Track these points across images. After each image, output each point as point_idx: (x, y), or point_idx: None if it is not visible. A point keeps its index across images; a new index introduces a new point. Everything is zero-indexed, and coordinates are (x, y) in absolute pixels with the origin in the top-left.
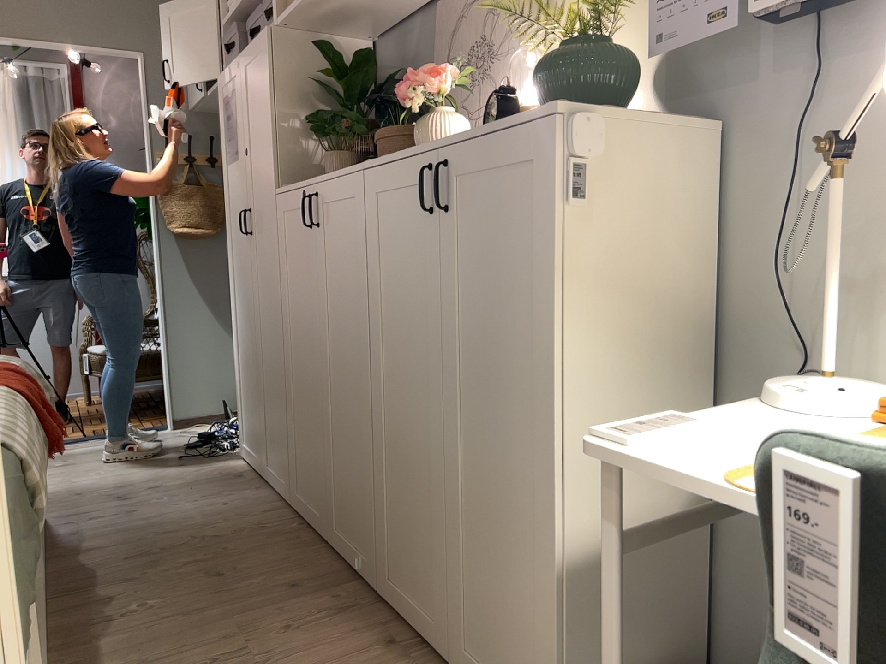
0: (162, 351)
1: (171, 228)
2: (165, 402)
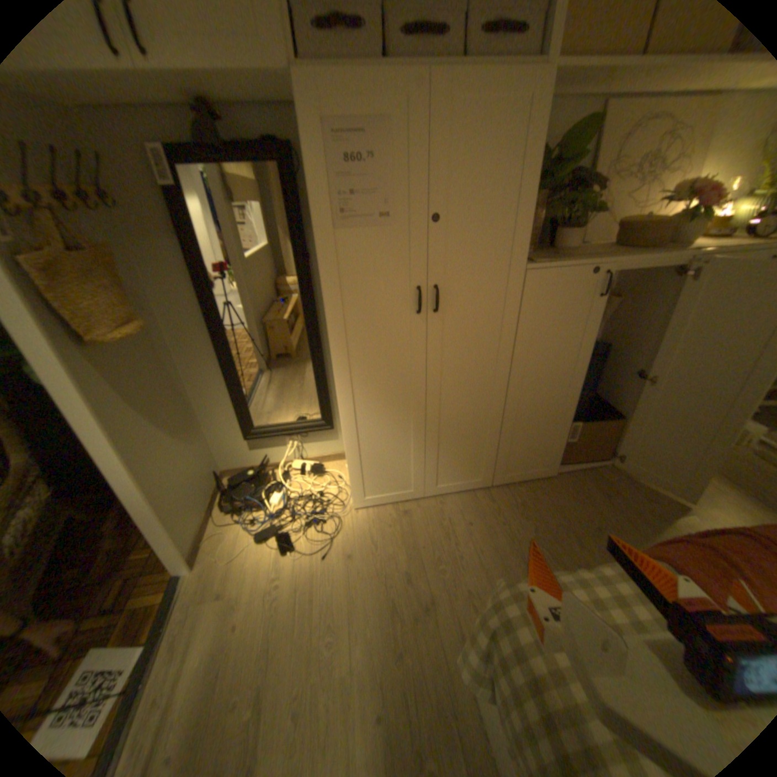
0: (133, 513)
1: (98, 337)
2: (163, 557)
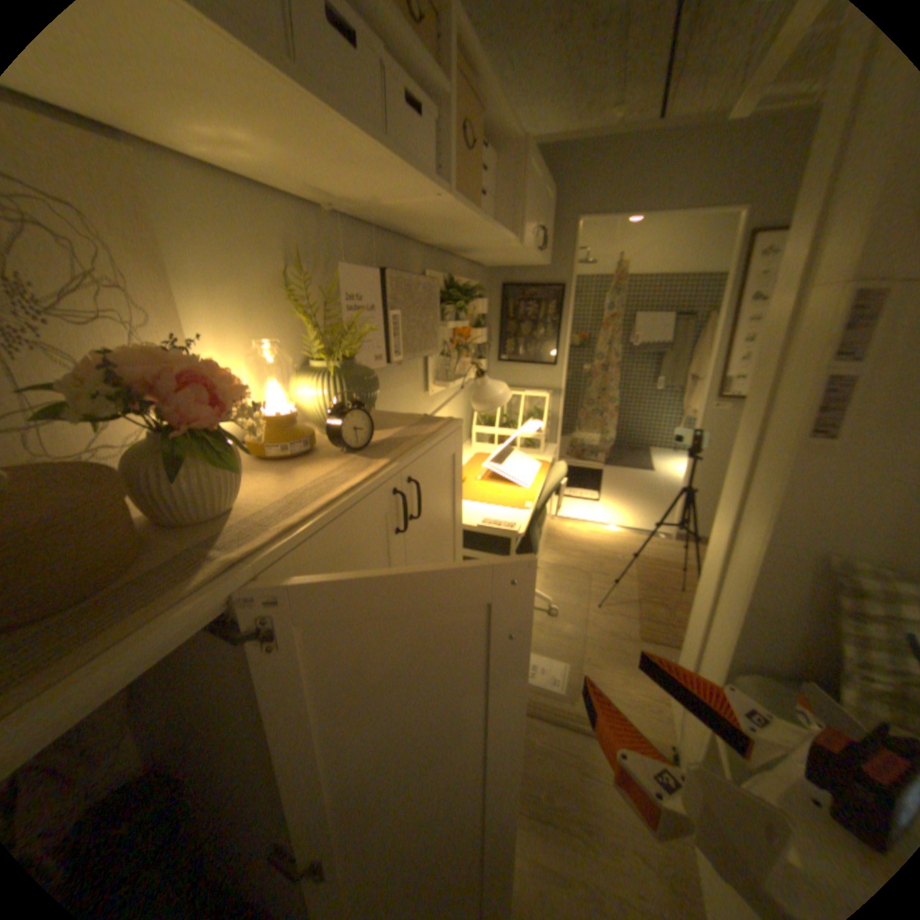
0: None
1: None
2: None
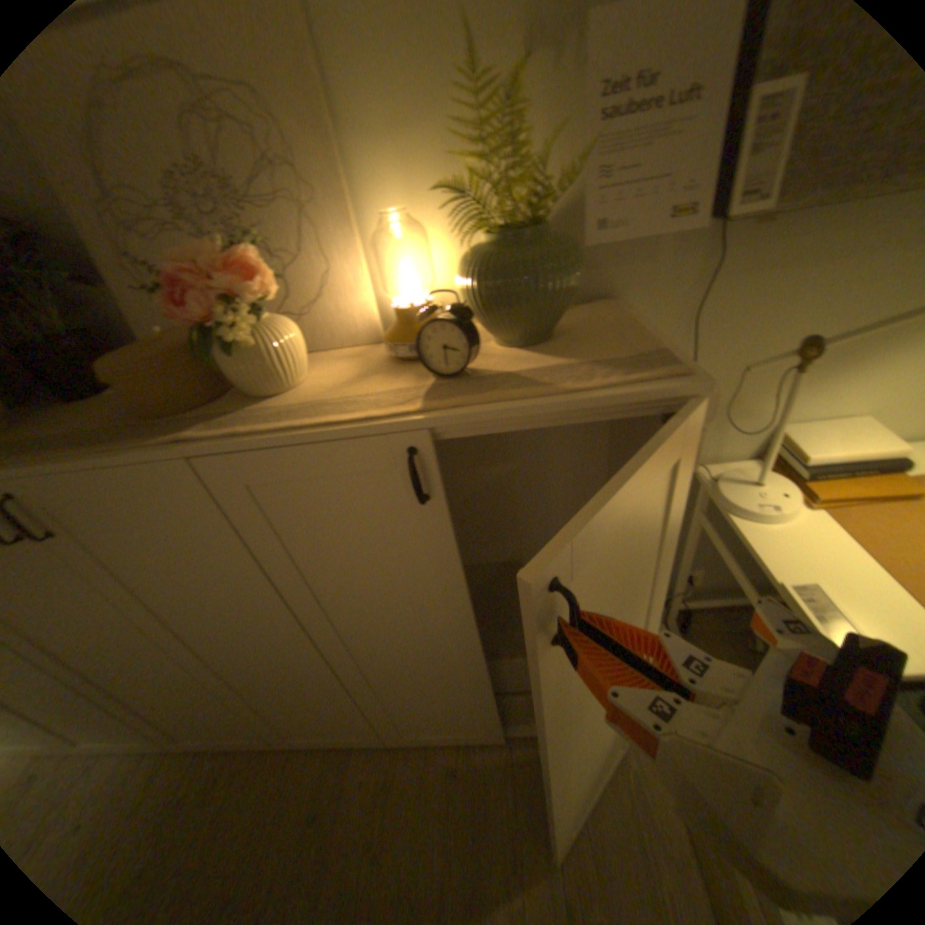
0: None
1: None
2: None
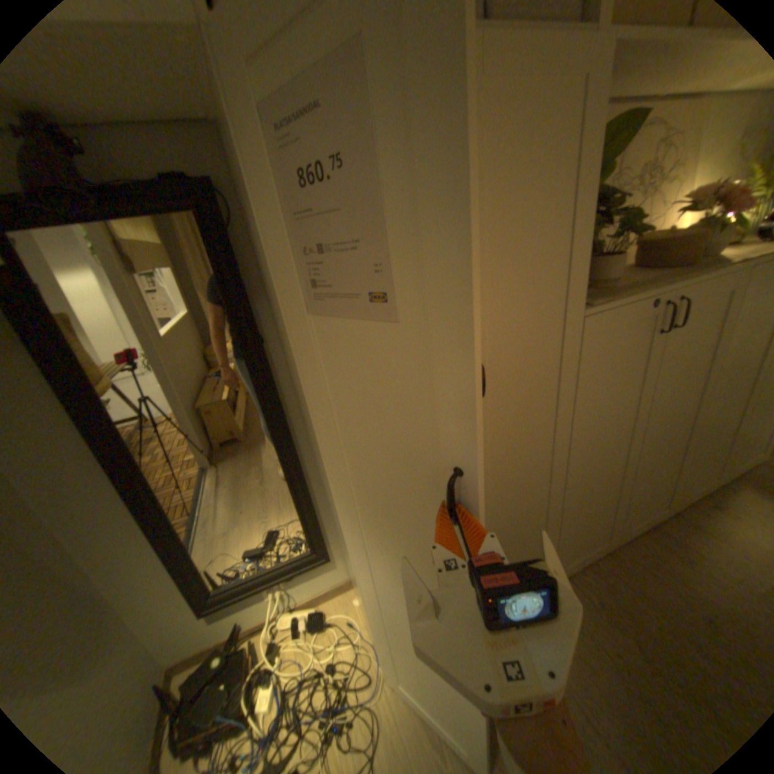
0: None
1: None
2: None
